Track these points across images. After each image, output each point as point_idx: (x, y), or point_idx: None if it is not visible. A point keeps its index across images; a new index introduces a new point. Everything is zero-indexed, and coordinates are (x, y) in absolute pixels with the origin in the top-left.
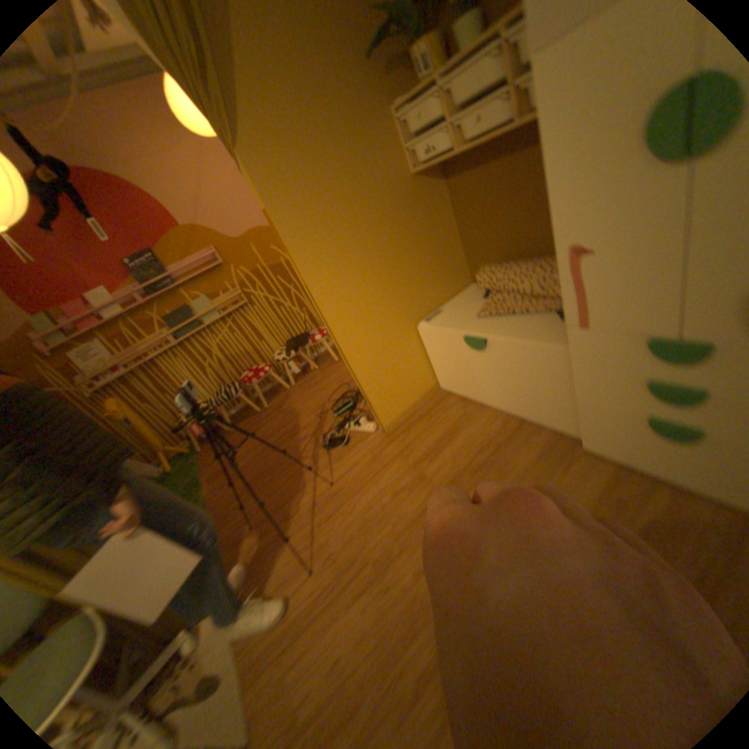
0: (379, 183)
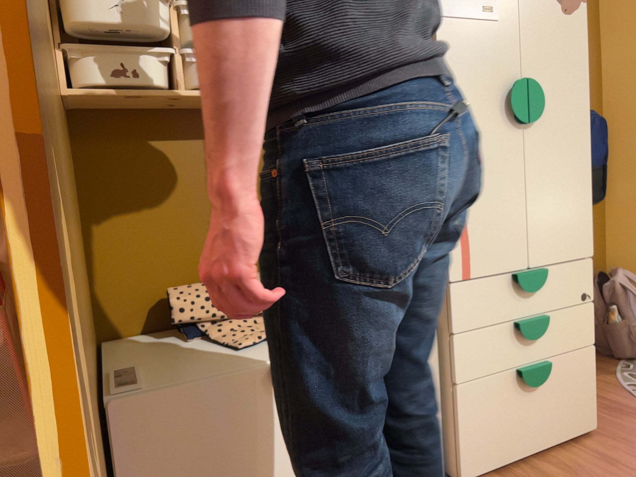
0: None
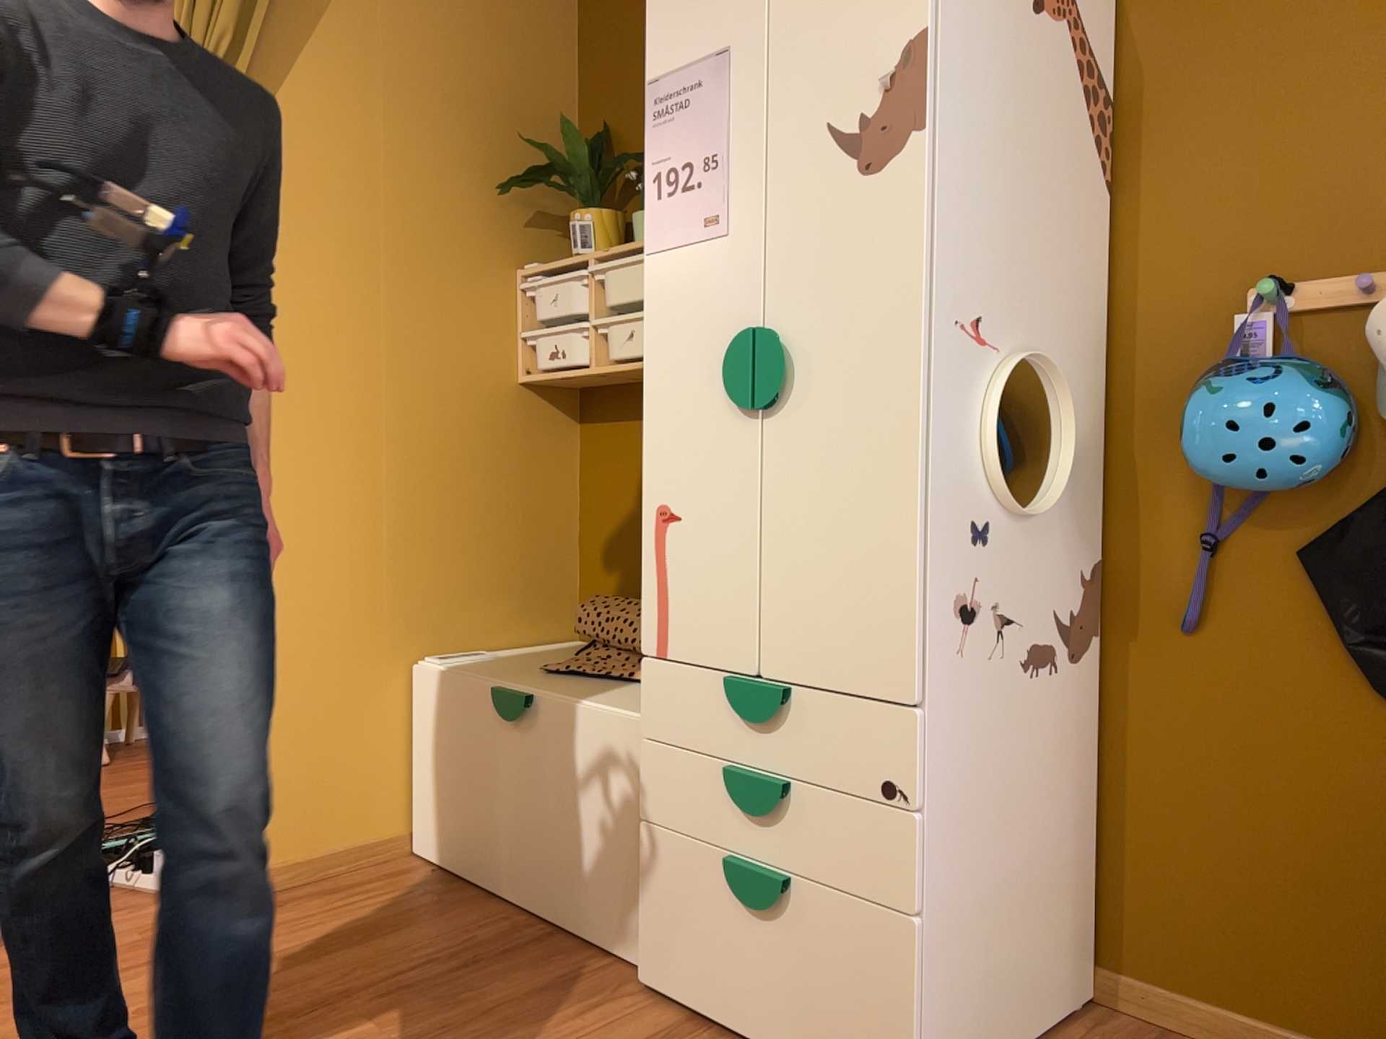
0: (447, 366)
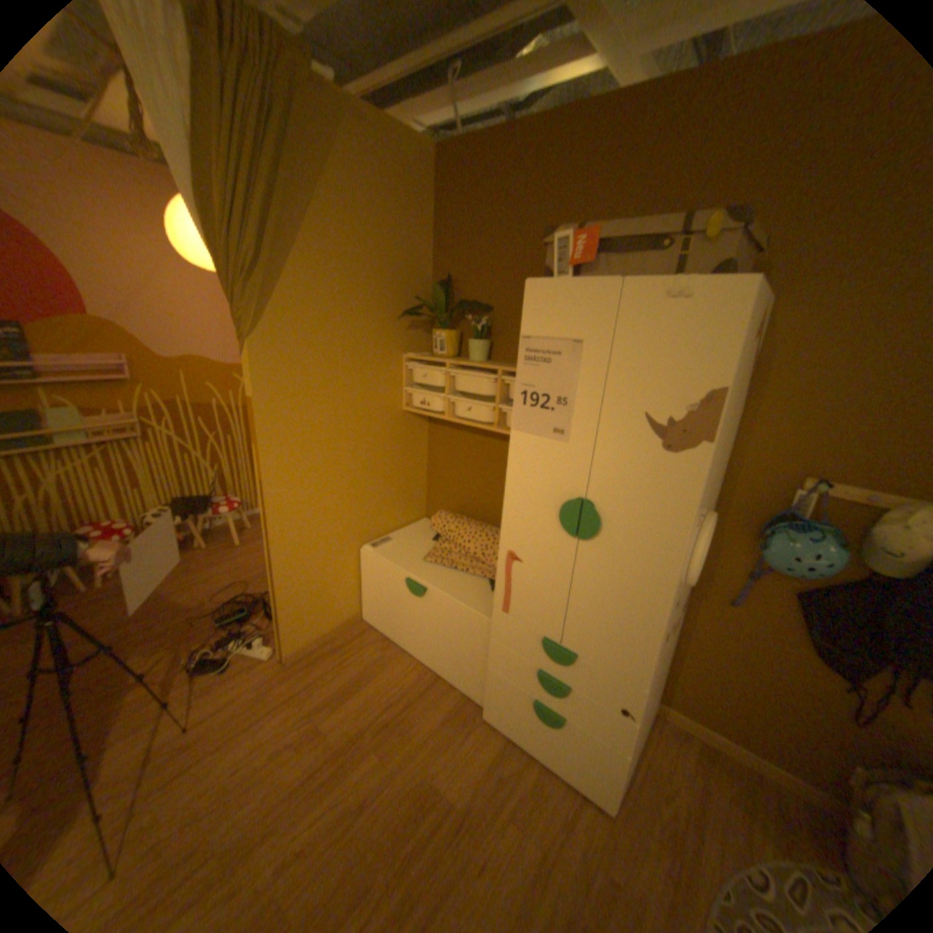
0: (372, 411)
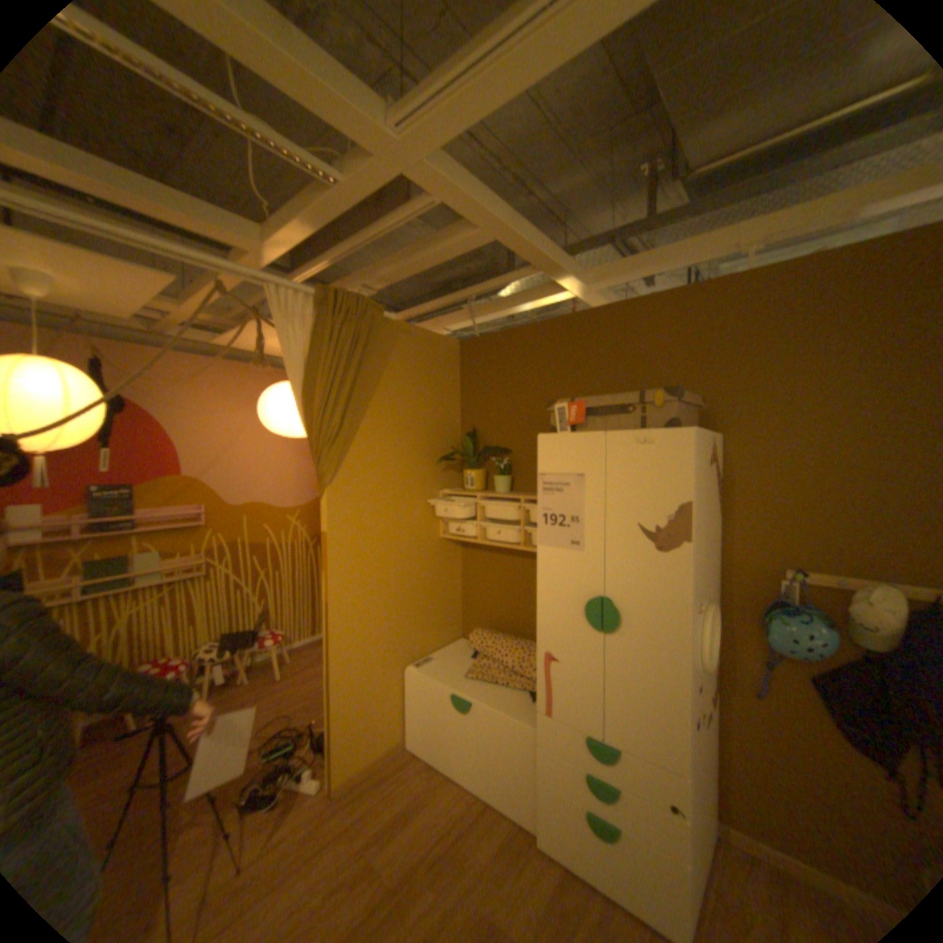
0: (415, 539)
